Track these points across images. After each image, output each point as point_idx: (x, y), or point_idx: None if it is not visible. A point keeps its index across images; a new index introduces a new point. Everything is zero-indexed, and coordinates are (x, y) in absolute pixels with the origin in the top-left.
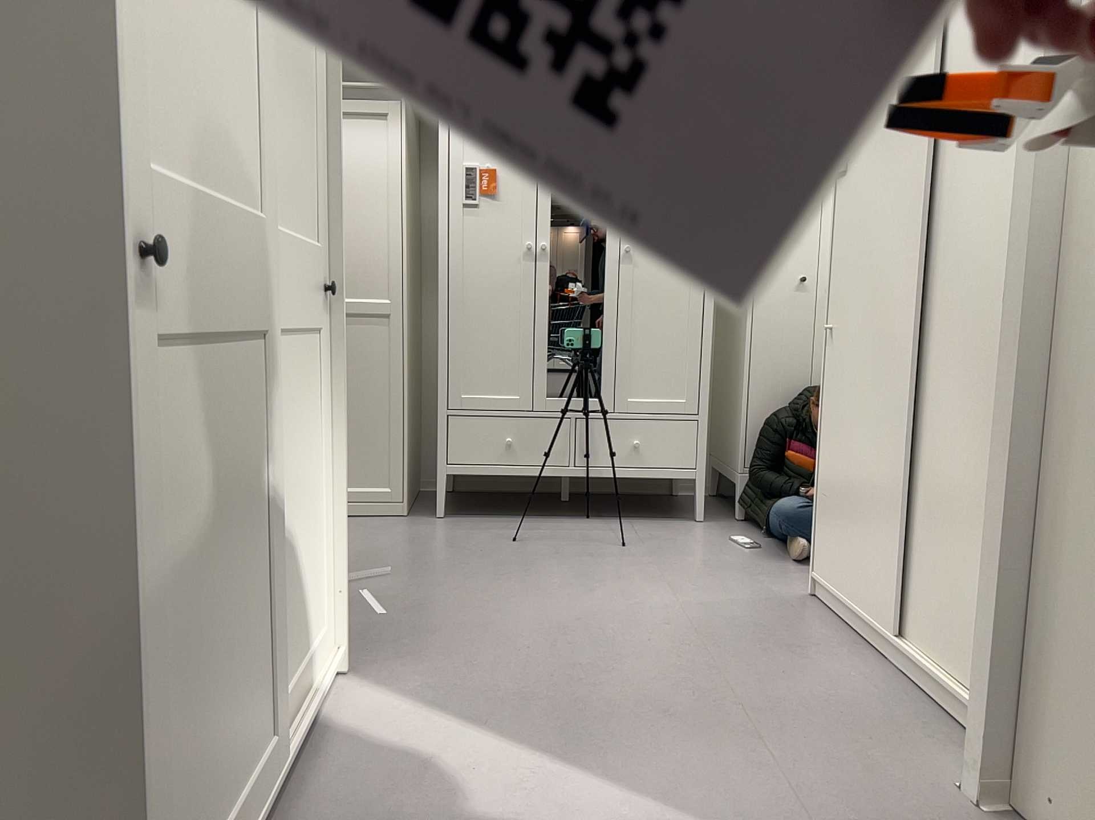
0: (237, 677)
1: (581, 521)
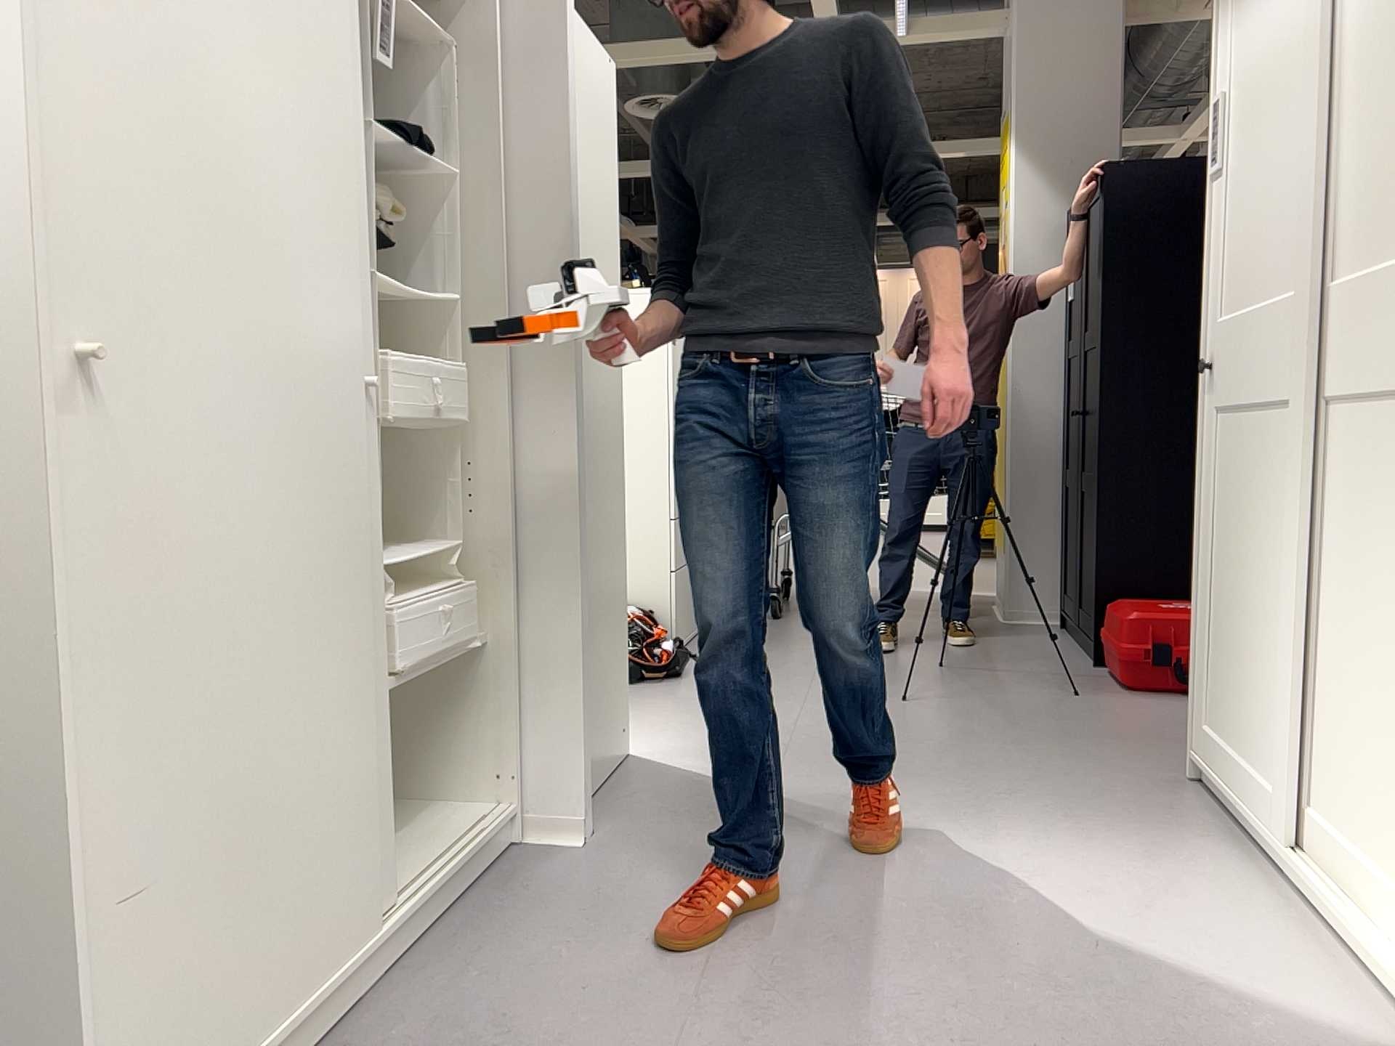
0: (1250, 672)
1: None
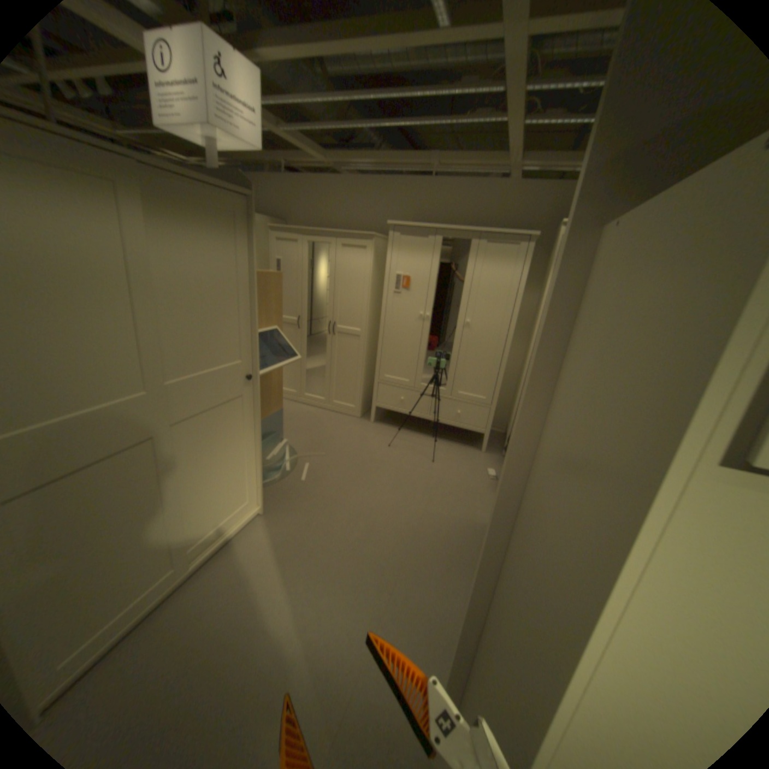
0: (139, 559)
1: (428, 438)
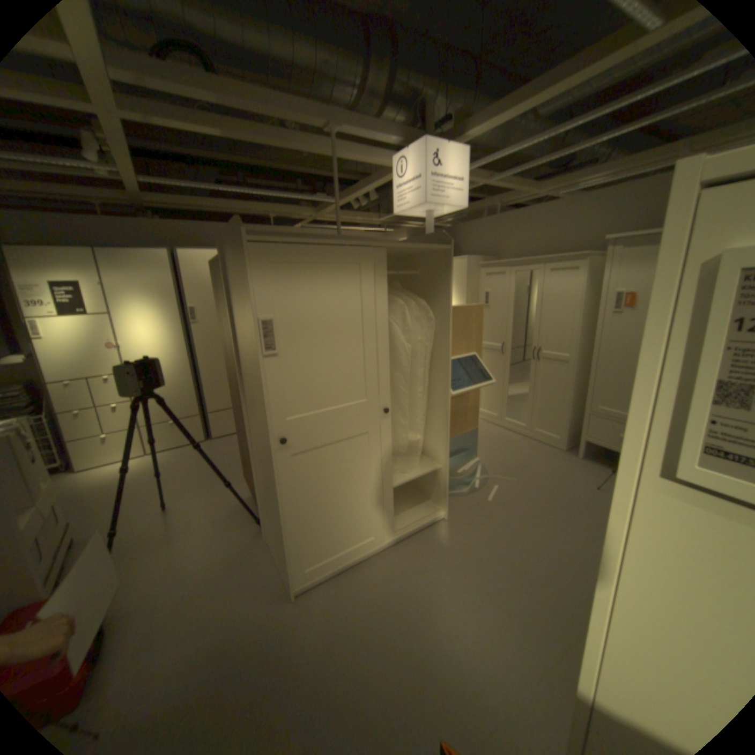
0: (352, 520)
1: None
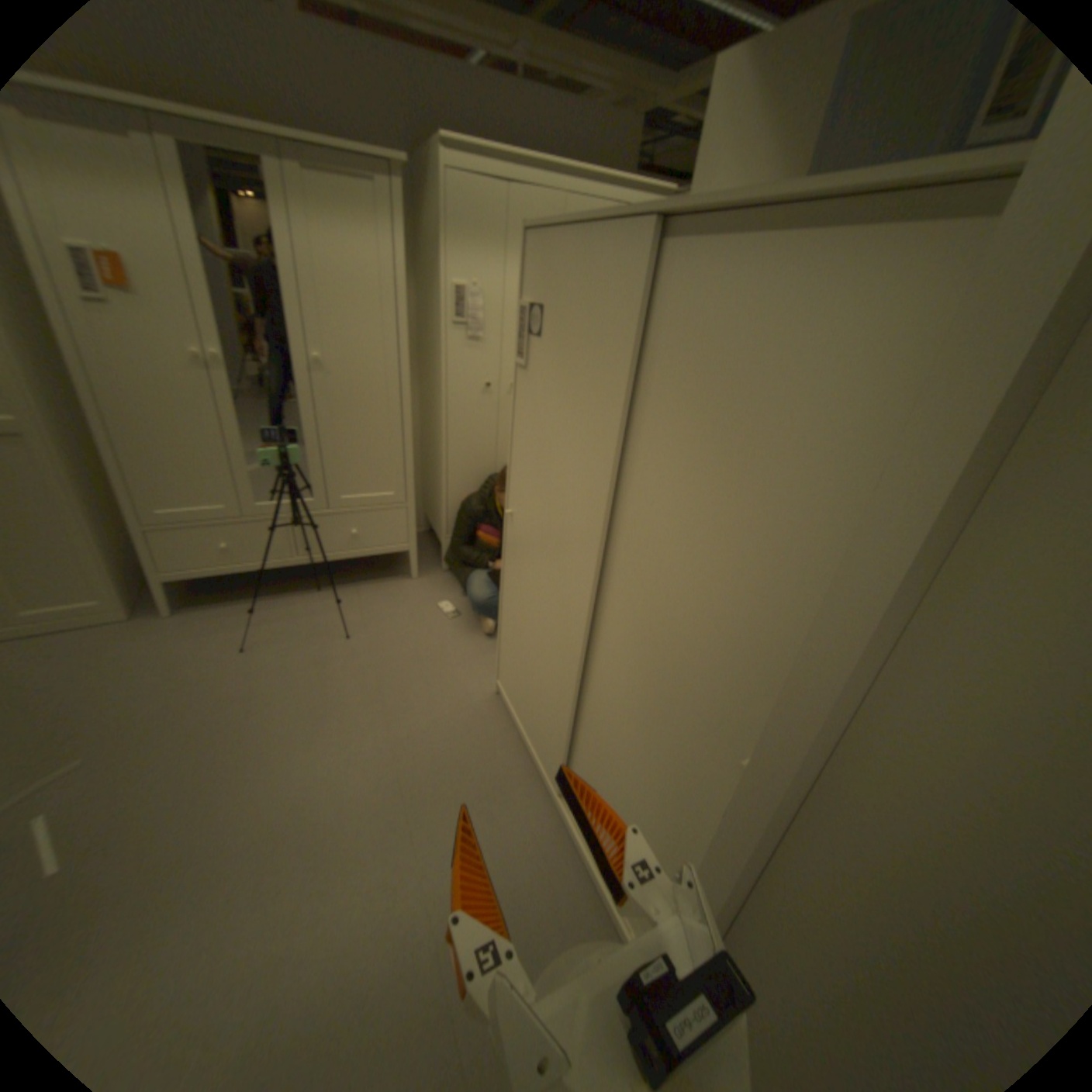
0: None
1: (313, 595)
